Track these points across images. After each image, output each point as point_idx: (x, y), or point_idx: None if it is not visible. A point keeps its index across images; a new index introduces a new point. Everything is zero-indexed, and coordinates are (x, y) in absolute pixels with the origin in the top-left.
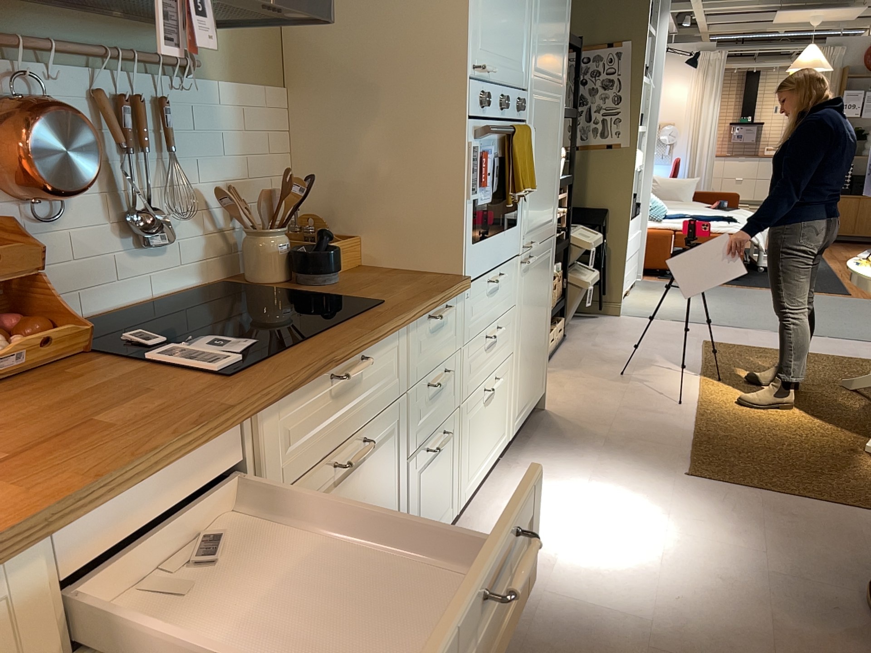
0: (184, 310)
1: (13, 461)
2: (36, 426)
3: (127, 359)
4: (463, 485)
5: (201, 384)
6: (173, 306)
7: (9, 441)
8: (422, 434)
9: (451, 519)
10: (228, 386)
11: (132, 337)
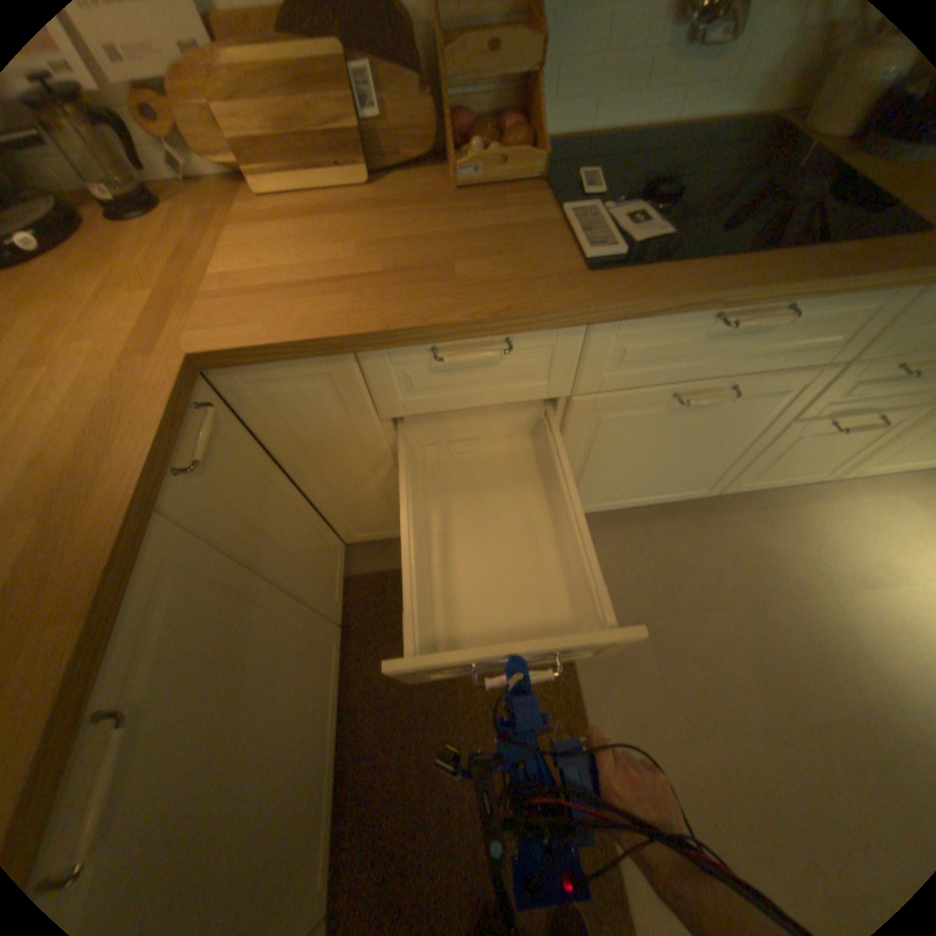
0: (701, 144)
1: (373, 277)
2: (420, 248)
3: (554, 200)
4: (869, 465)
5: (558, 265)
6: (685, 136)
7: (394, 255)
8: (840, 408)
9: (820, 481)
10: (572, 281)
11: (580, 173)
